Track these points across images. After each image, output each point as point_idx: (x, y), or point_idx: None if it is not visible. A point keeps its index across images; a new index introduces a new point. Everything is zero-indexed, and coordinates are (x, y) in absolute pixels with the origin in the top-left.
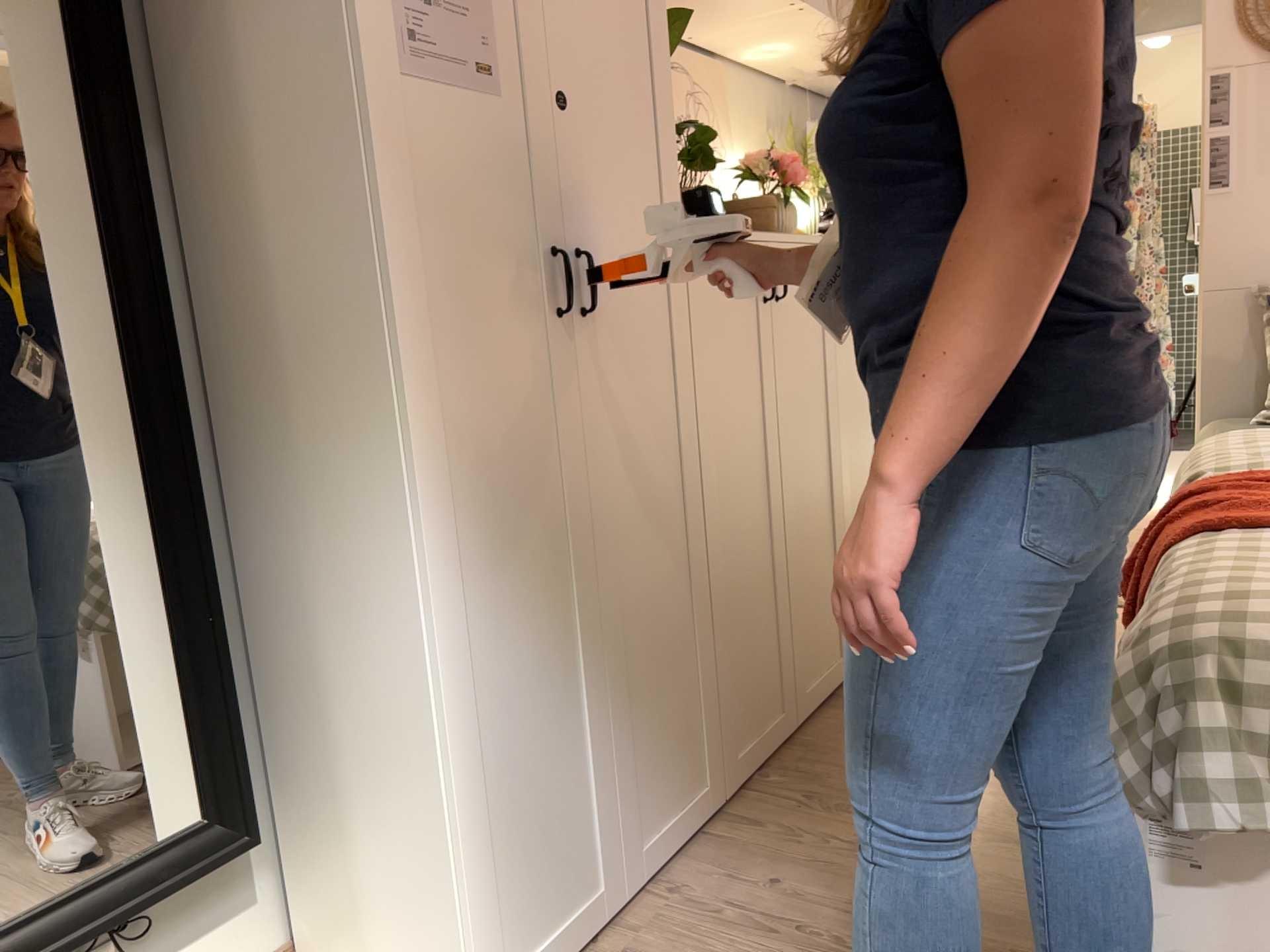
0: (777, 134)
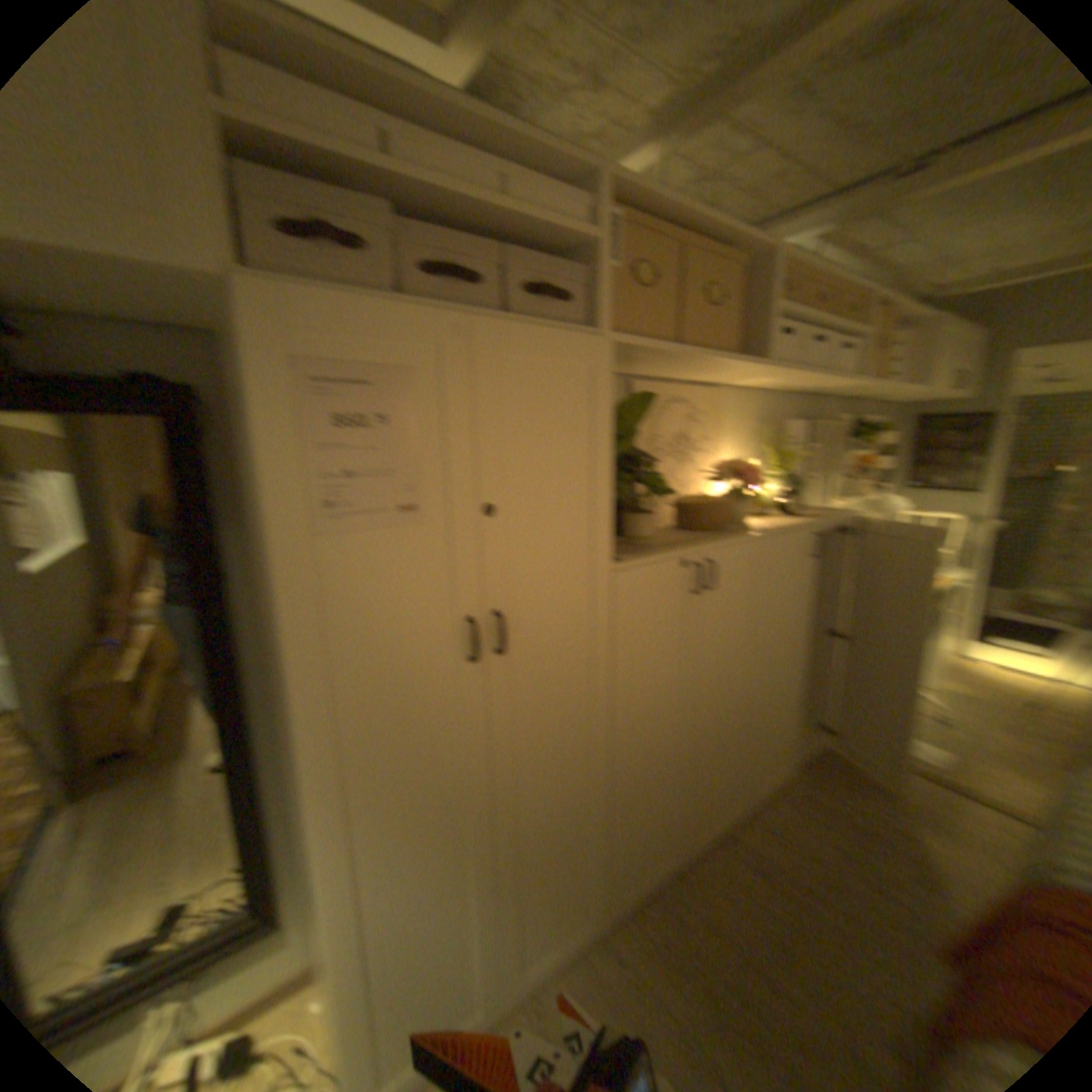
0: (766, 433)
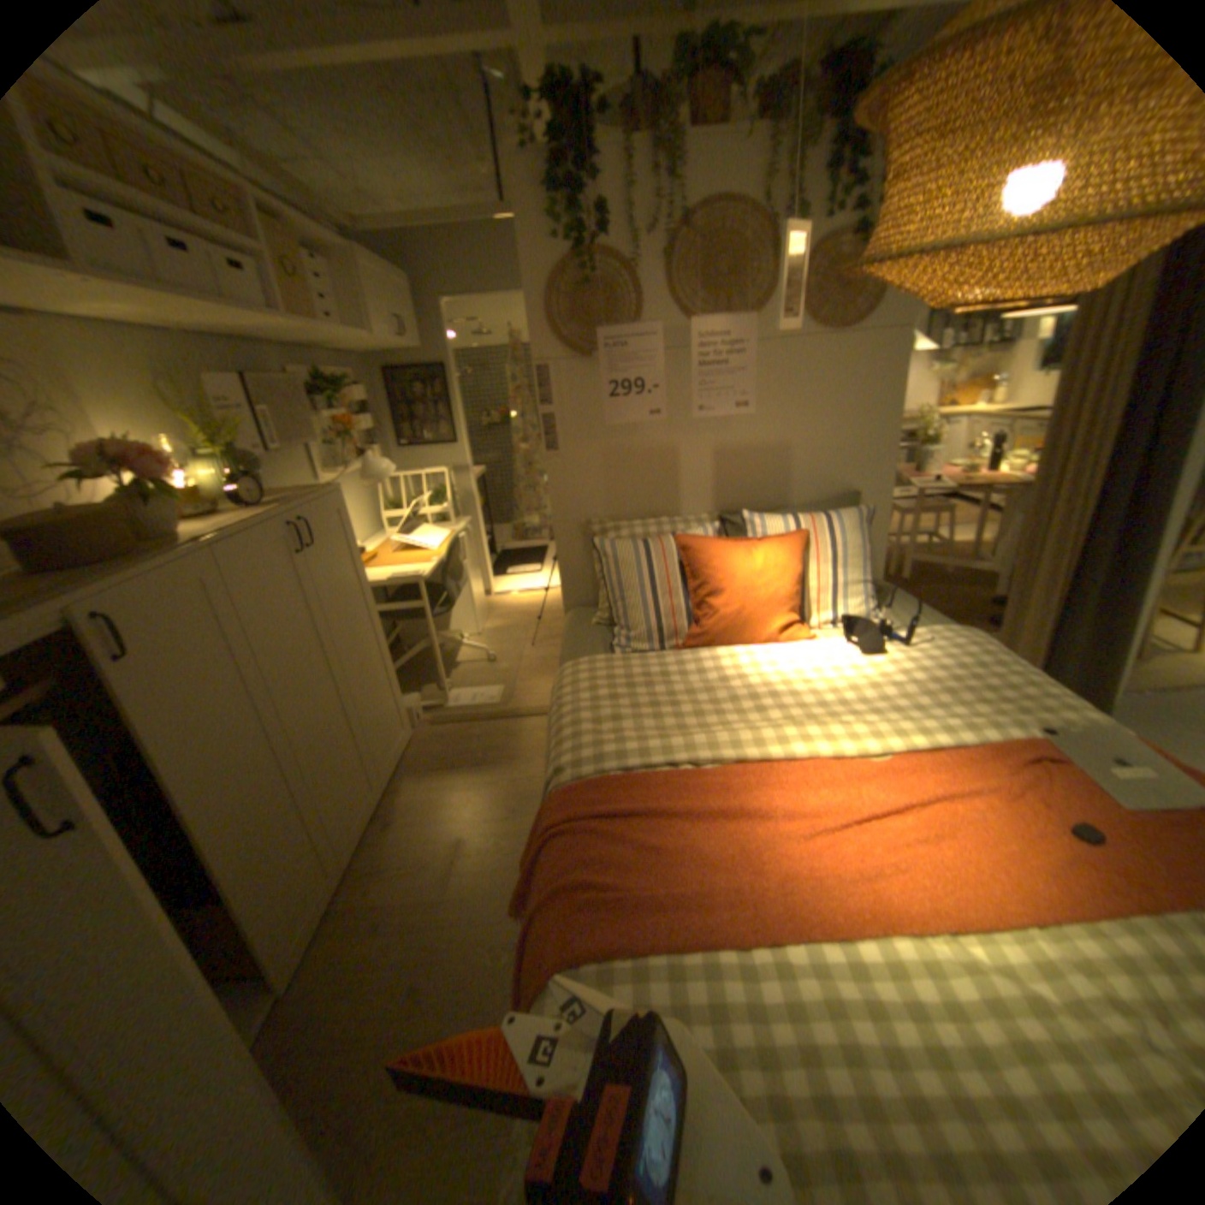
0: (167, 389)
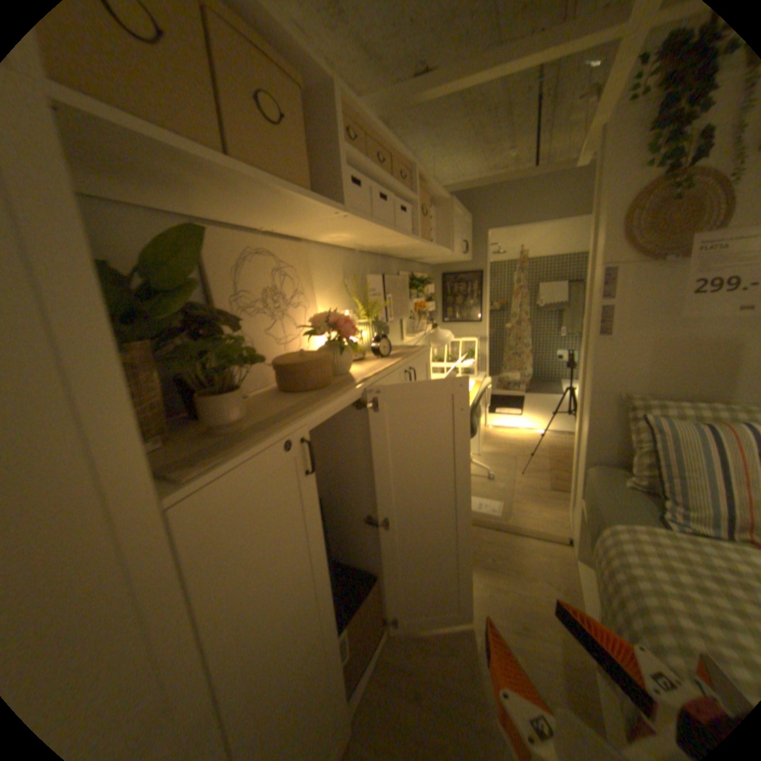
0: (351, 284)
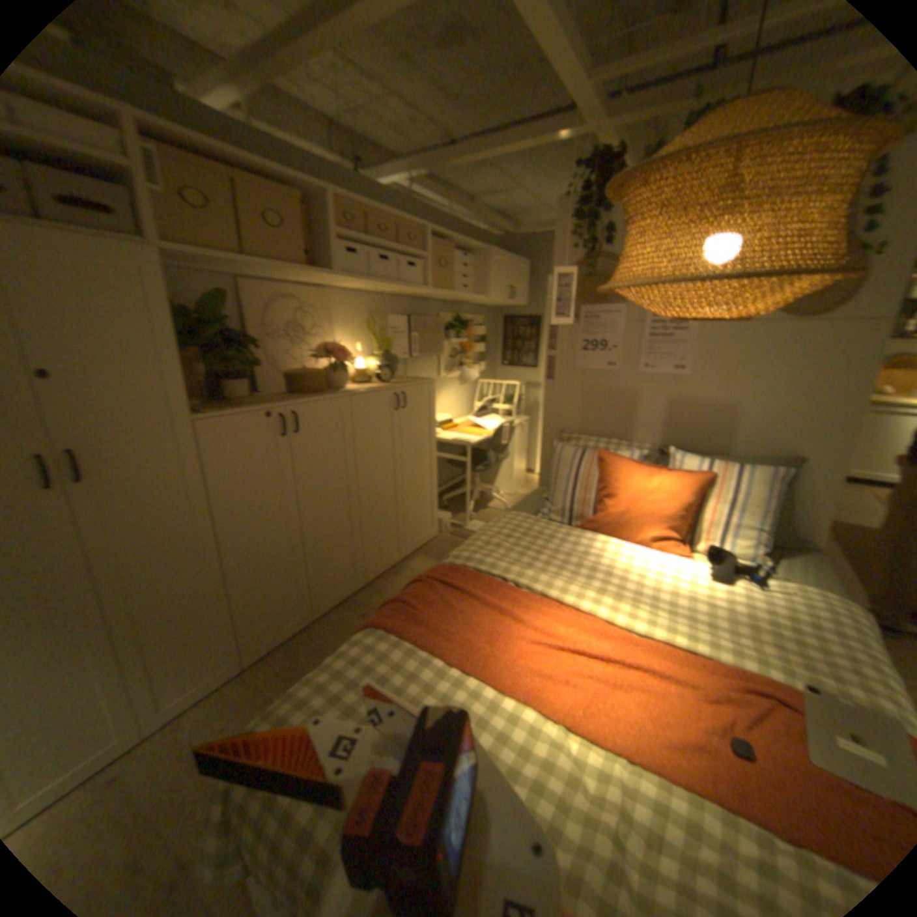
0: (370, 322)
